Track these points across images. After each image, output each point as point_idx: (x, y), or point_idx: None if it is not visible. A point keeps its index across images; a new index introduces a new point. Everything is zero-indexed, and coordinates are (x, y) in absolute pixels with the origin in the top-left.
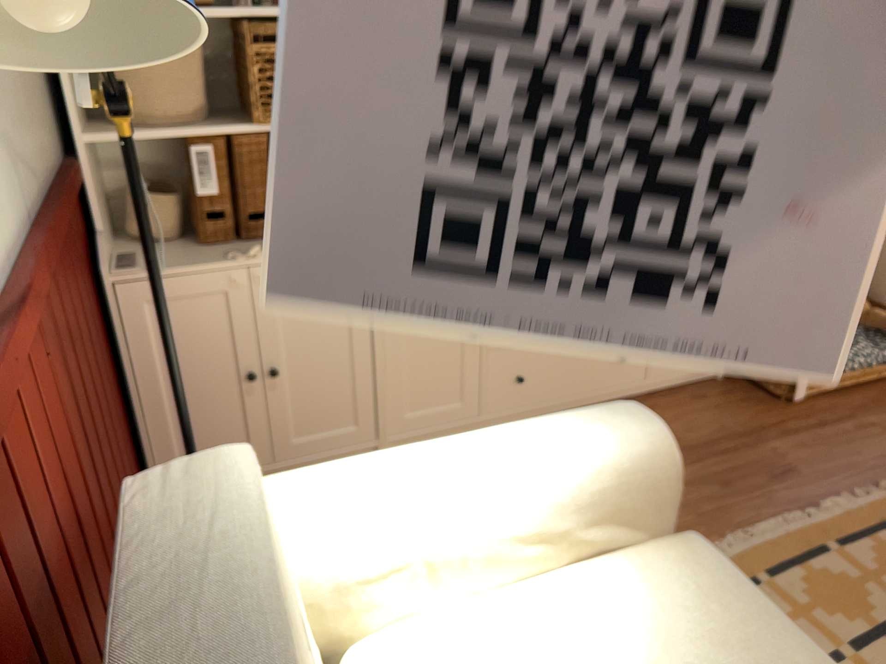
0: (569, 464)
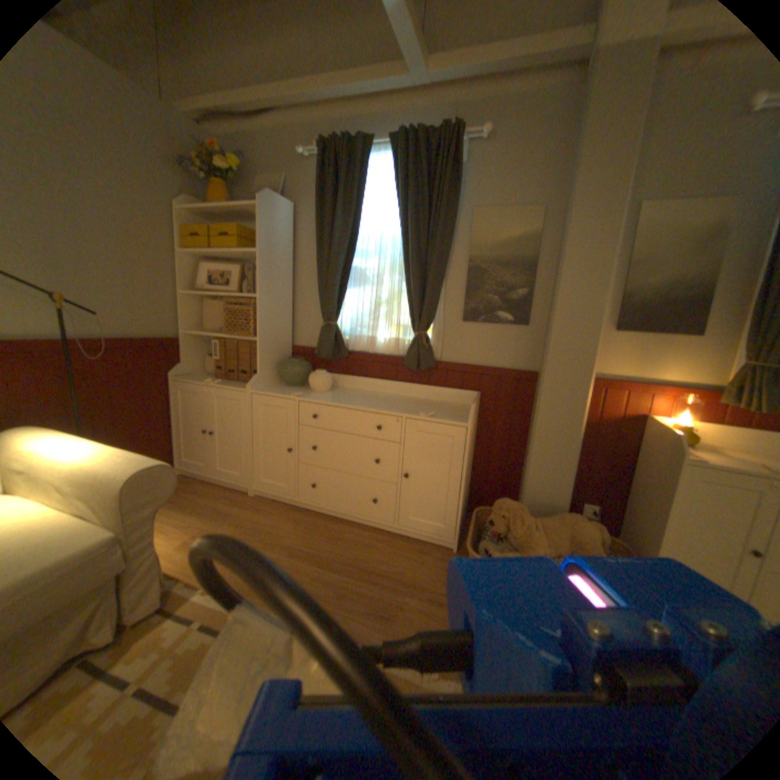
0: (92, 465)
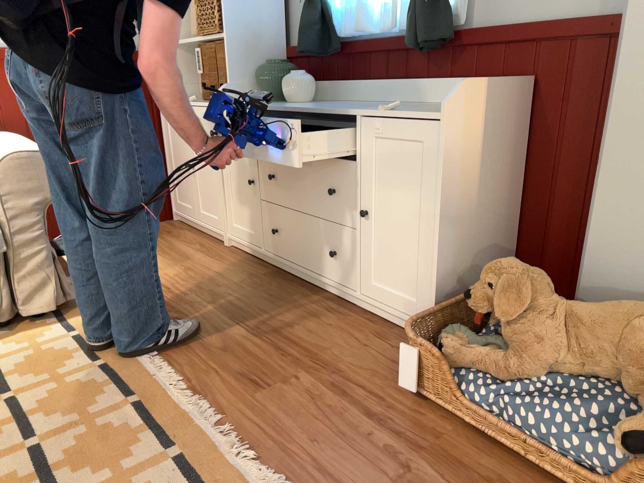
0: None
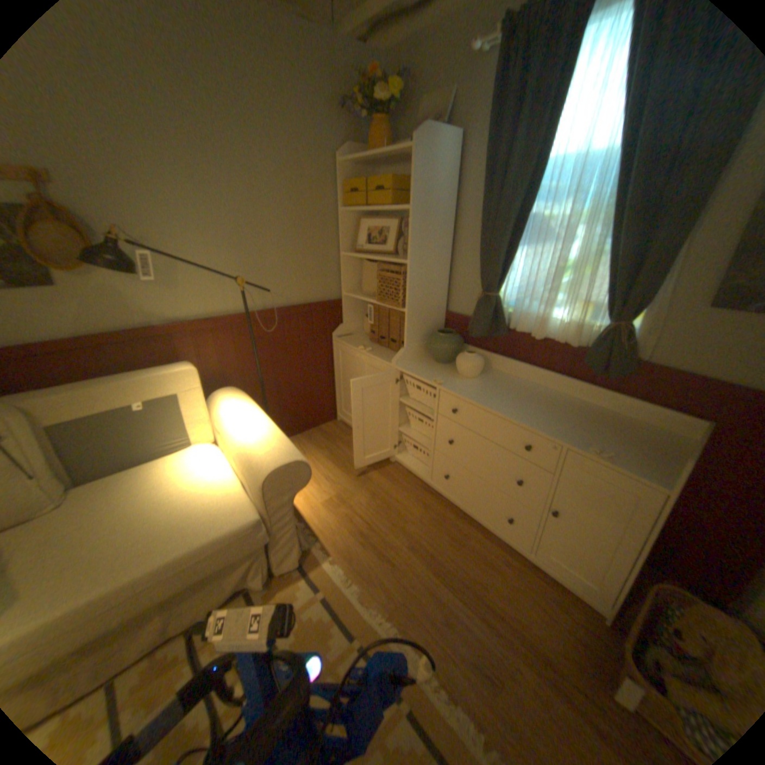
0: (251, 448)
